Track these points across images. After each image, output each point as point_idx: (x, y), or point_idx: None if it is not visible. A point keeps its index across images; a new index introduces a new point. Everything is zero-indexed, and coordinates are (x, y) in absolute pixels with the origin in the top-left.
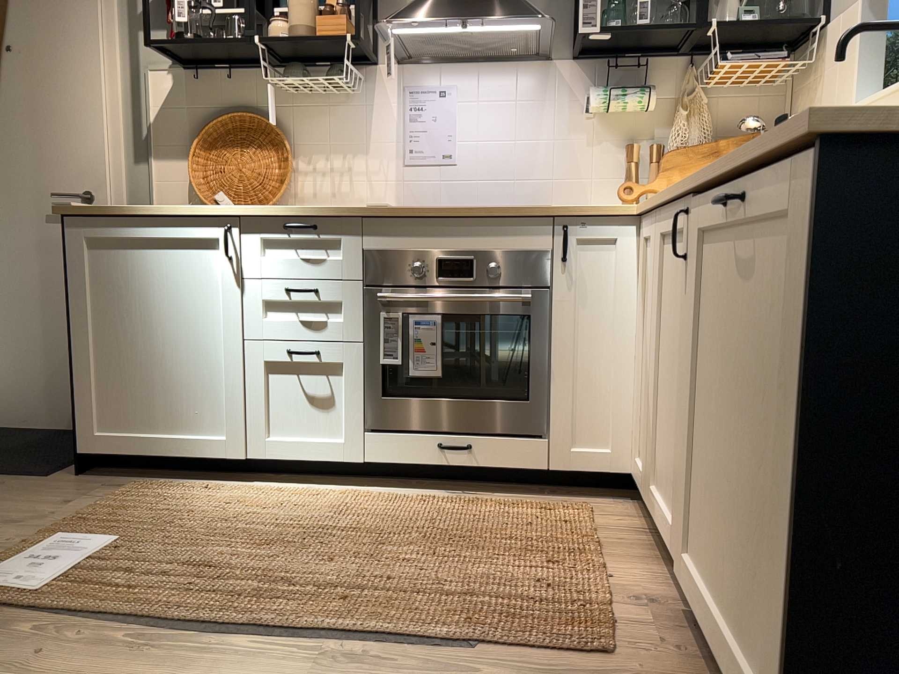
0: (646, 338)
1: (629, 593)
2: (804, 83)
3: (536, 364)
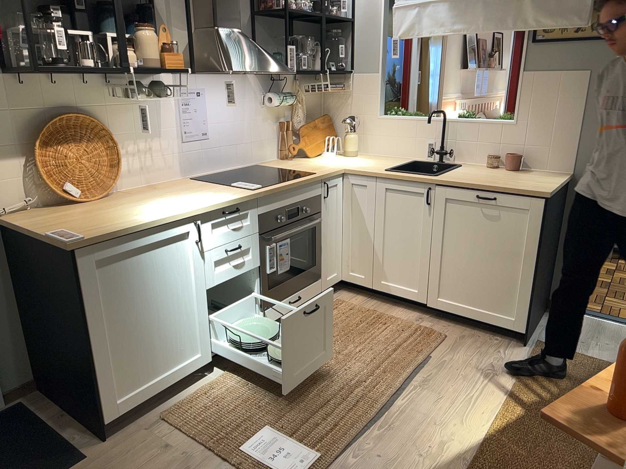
0: (355, 224)
1: (411, 320)
2: (339, 93)
3: (316, 247)
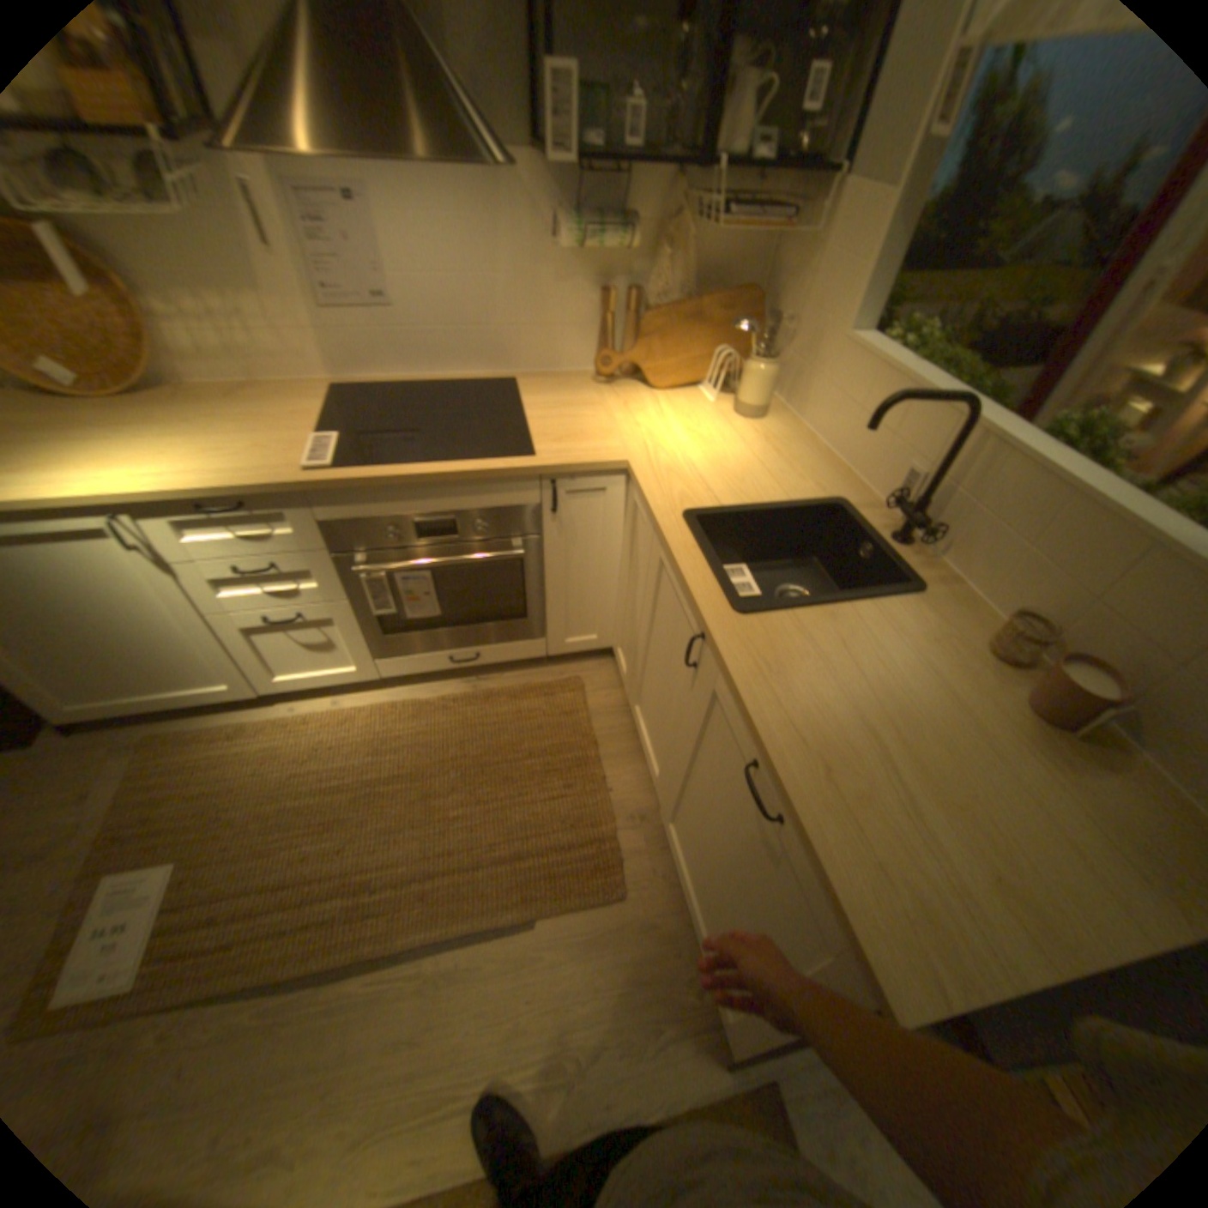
0: (630, 580)
1: (620, 808)
2: (806, 234)
3: (529, 591)
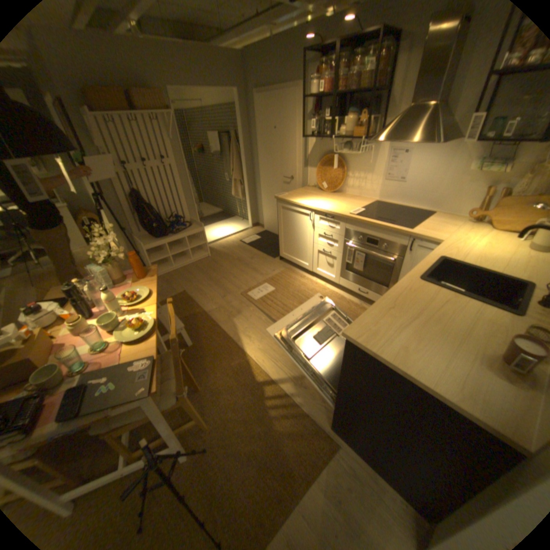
0: None
1: None
2: None
3: (392, 278)
